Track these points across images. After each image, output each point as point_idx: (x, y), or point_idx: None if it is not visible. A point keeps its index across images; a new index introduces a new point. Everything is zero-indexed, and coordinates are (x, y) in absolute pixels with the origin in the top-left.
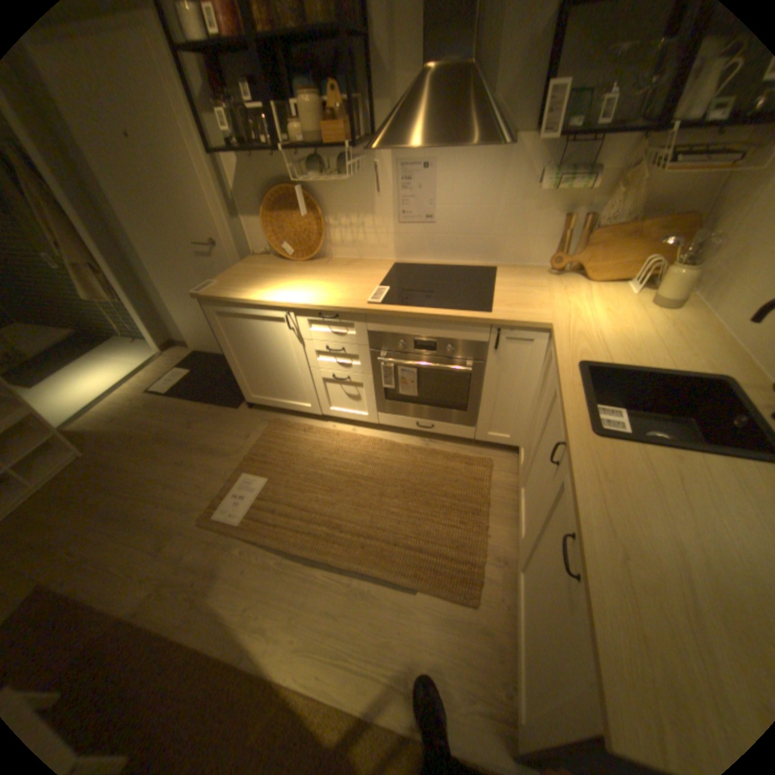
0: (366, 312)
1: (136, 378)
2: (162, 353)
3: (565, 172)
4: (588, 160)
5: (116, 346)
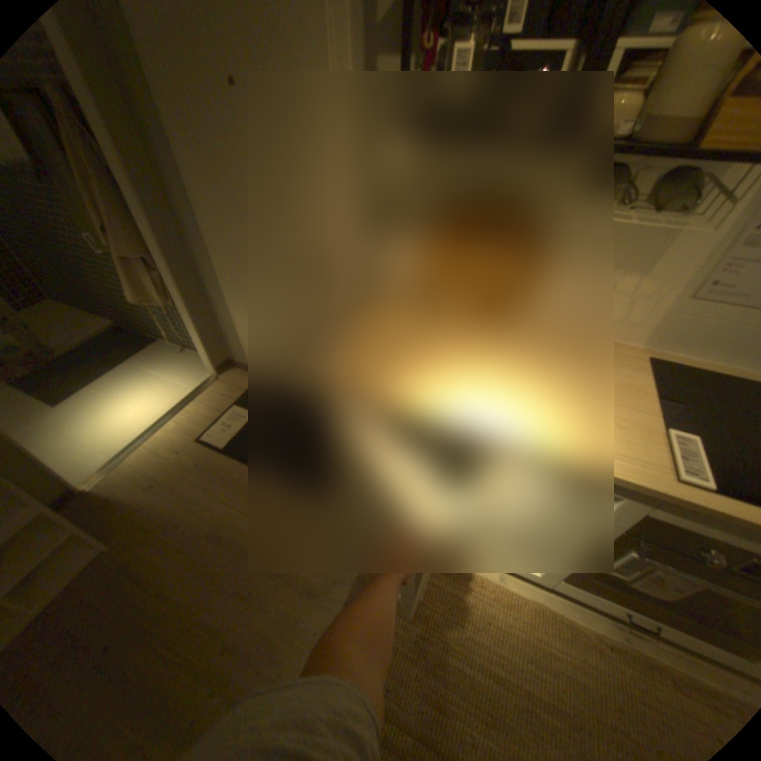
0: (679, 502)
1: (185, 415)
2: (218, 377)
3: None
4: None
5: (161, 356)
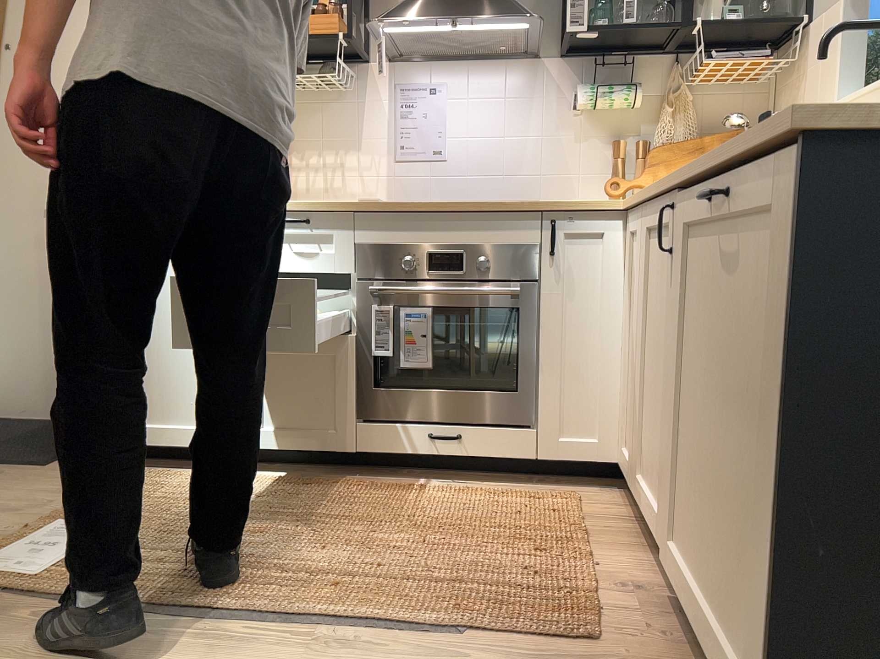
0: (357, 211)
1: None
2: None
3: (599, 87)
4: (622, 87)
5: None
